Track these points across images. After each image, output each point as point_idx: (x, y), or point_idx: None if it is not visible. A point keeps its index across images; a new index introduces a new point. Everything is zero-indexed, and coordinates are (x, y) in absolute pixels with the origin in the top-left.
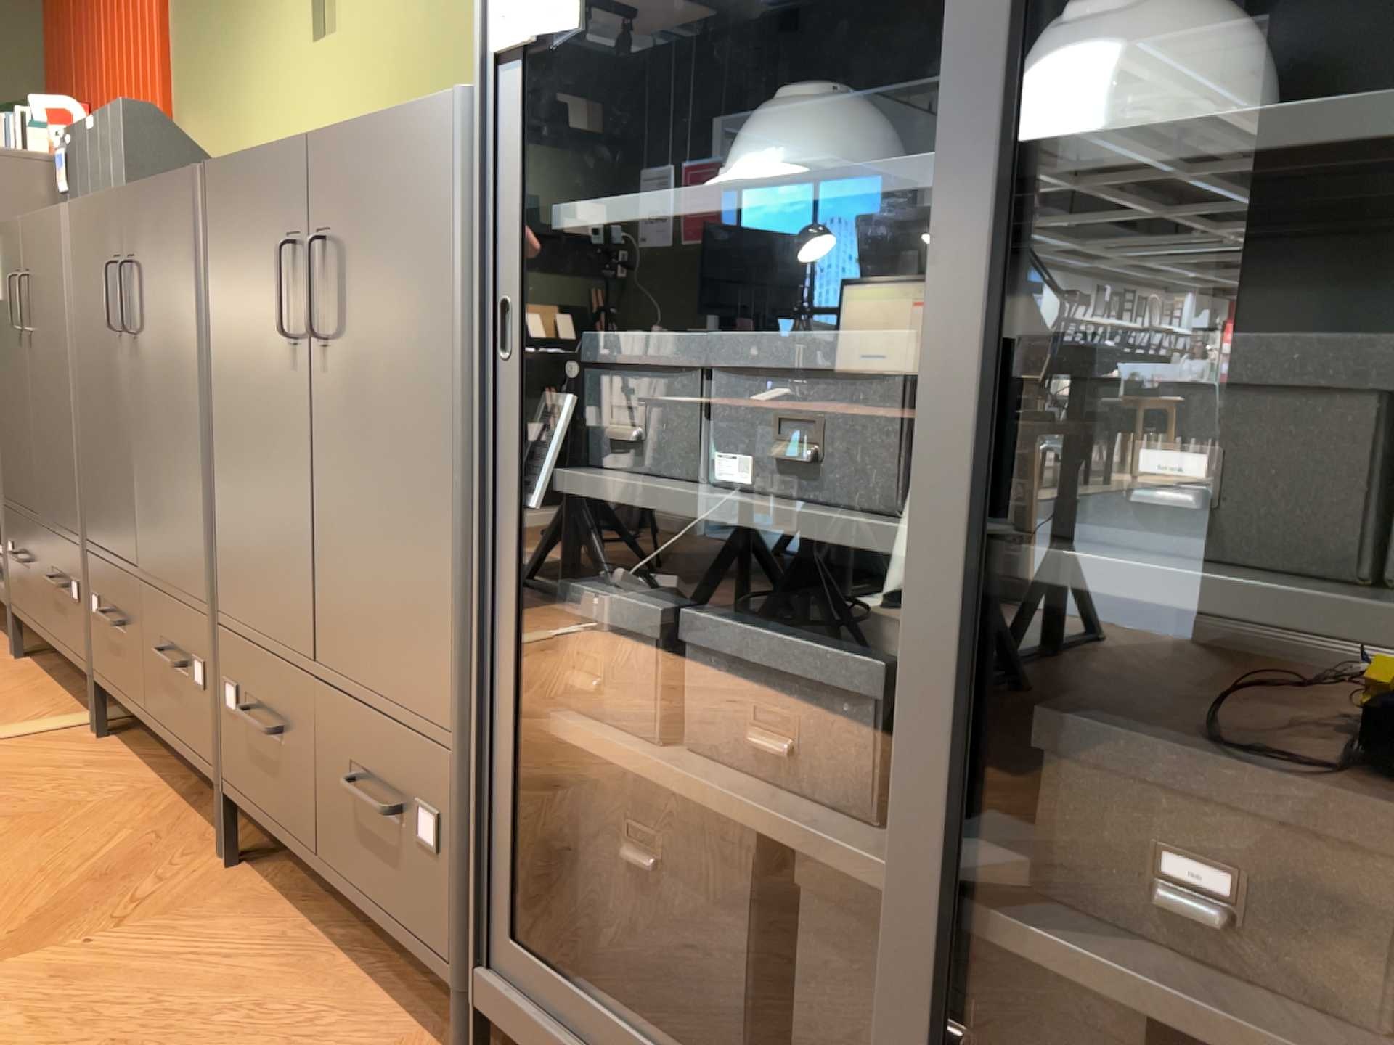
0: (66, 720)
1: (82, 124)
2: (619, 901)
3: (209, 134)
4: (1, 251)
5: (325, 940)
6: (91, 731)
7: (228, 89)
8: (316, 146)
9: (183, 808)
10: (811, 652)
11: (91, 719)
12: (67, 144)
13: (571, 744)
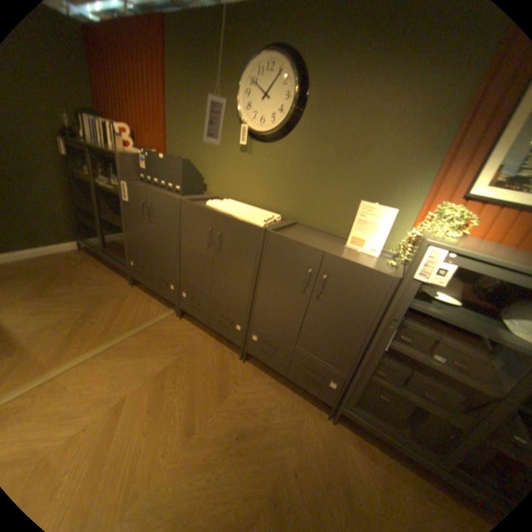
0: (168, 313)
1: (155, 152)
2: (374, 400)
3: (184, 153)
4: (132, 188)
5: (276, 381)
6: (175, 315)
7: (196, 144)
8: (329, 256)
9: (218, 343)
10: (444, 388)
11: (173, 311)
12: (144, 153)
13: (376, 382)
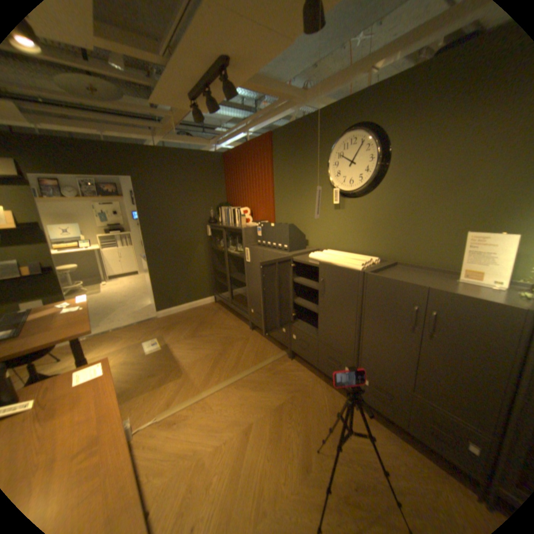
0: (282, 355)
1: (268, 224)
2: None
3: (289, 219)
4: (253, 253)
5: (399, 438)
6: (288, 357)
7: (298, 211)
8: (436, 292)
9: (330, 387)
10: None
11: (286, 354)
12: (260, 226)
13: None
